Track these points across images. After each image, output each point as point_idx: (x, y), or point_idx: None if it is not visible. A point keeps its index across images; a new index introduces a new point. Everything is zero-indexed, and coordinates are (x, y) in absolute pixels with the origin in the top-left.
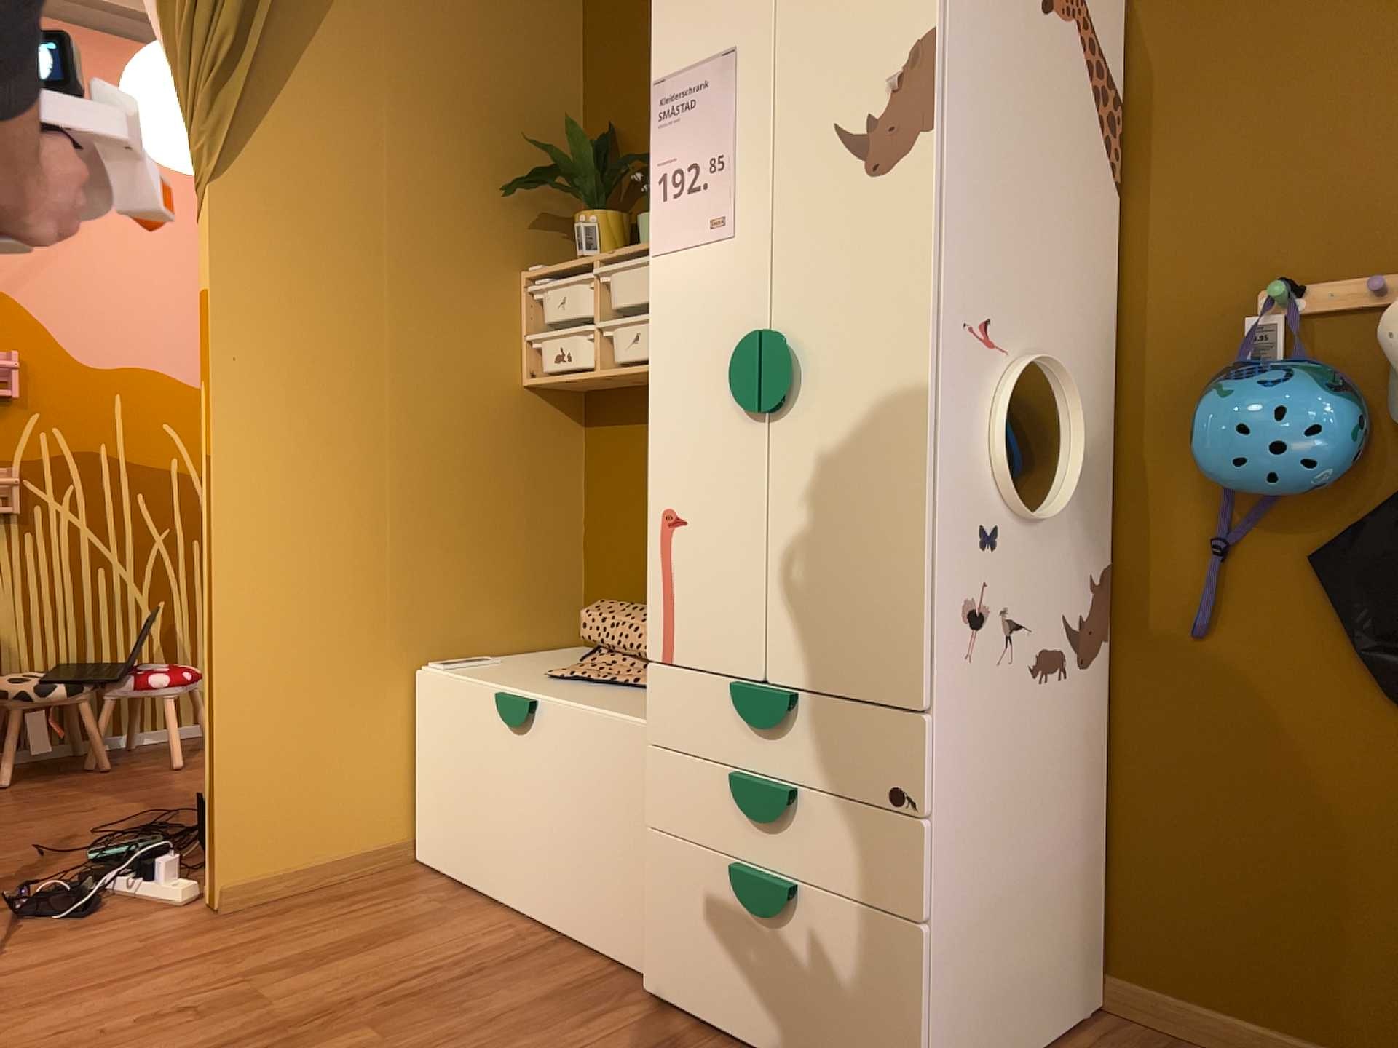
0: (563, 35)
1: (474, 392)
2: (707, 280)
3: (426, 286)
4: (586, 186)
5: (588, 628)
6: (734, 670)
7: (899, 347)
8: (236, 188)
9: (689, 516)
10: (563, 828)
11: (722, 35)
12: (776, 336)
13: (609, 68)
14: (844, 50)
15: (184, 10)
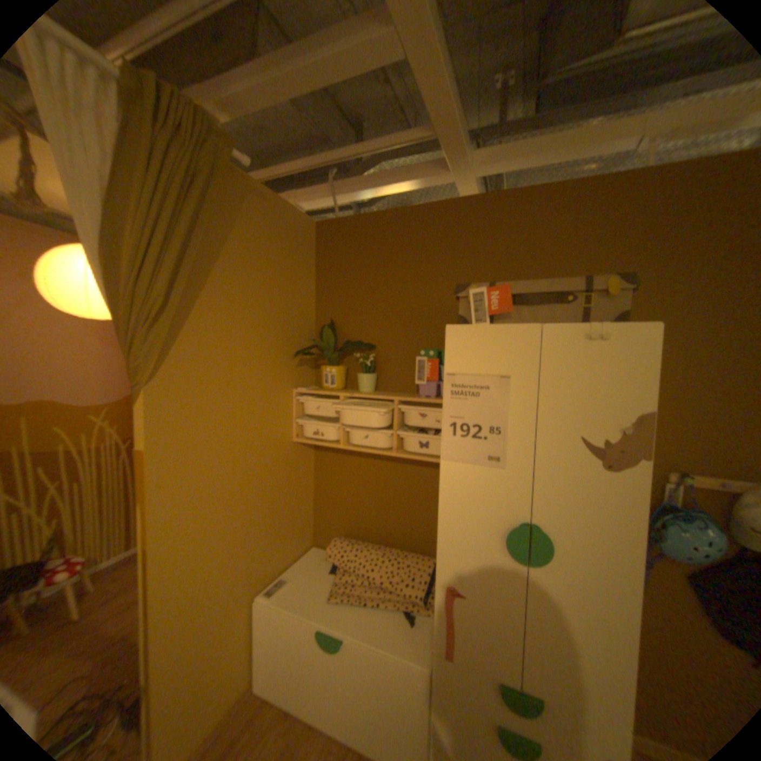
0: (308, 274)
1: (275, 453)
2: (485, 485)
3: (255, 410)
4: (329, 354)
5: (333, 558)
6: (500, 679)
7: (623, 559)
8: (158, 385)
9: (468, 596)
10: (361, 704)
11: (500, 365)
12: (543, 535)
13: (330, 292)
14: (591, 401)
15: (121, 277)
